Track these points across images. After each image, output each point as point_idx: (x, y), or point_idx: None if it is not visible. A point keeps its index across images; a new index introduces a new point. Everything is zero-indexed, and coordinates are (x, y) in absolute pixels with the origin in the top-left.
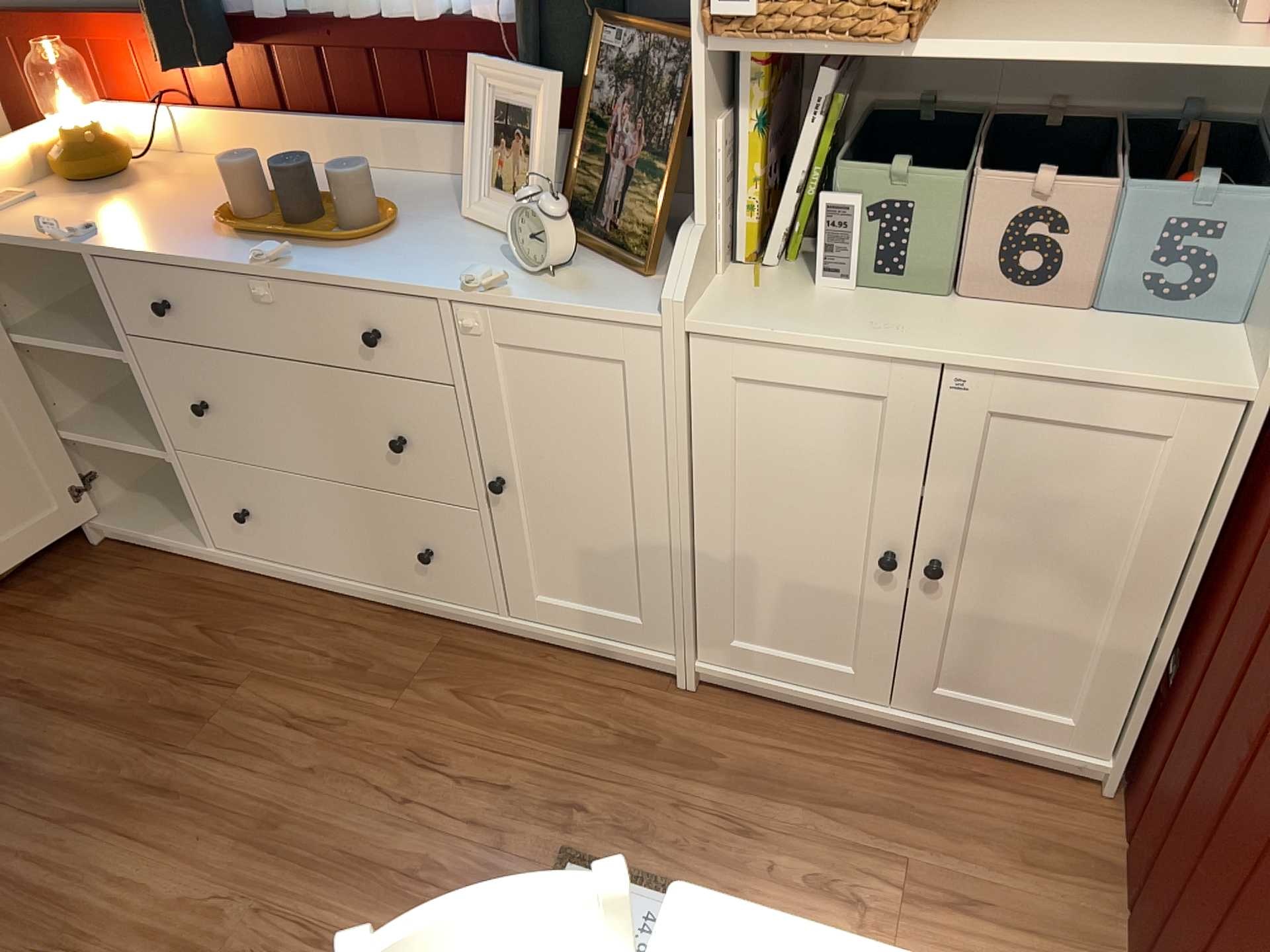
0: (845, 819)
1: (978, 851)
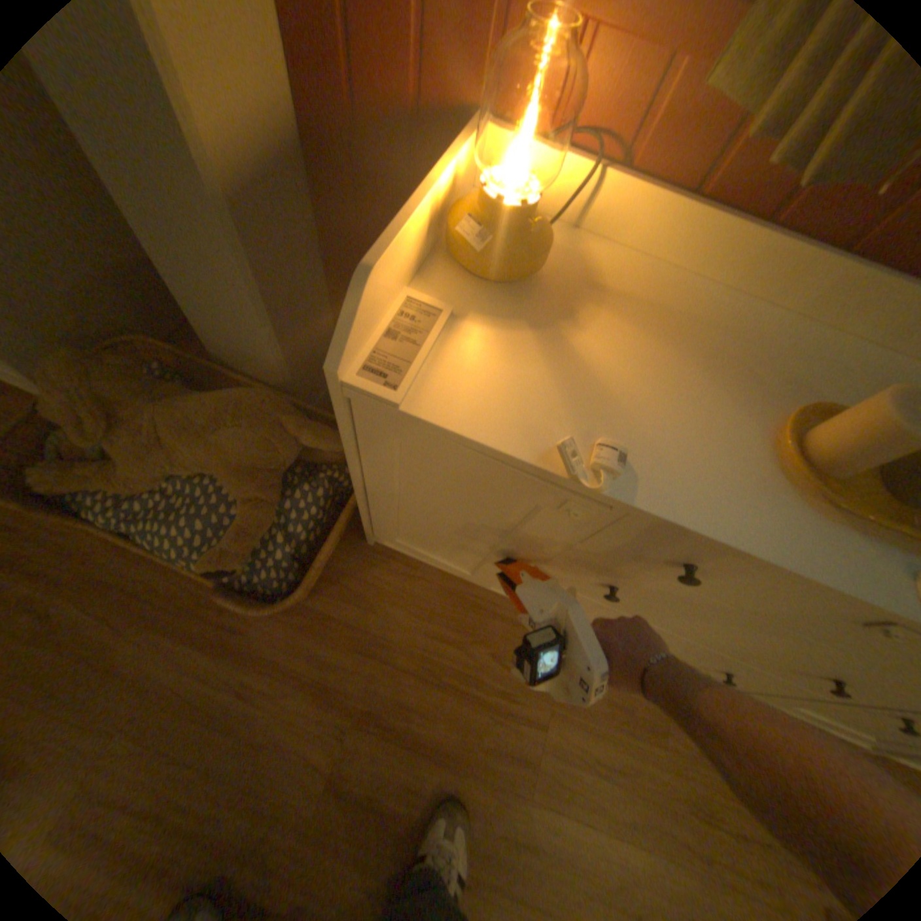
0: None
1: None
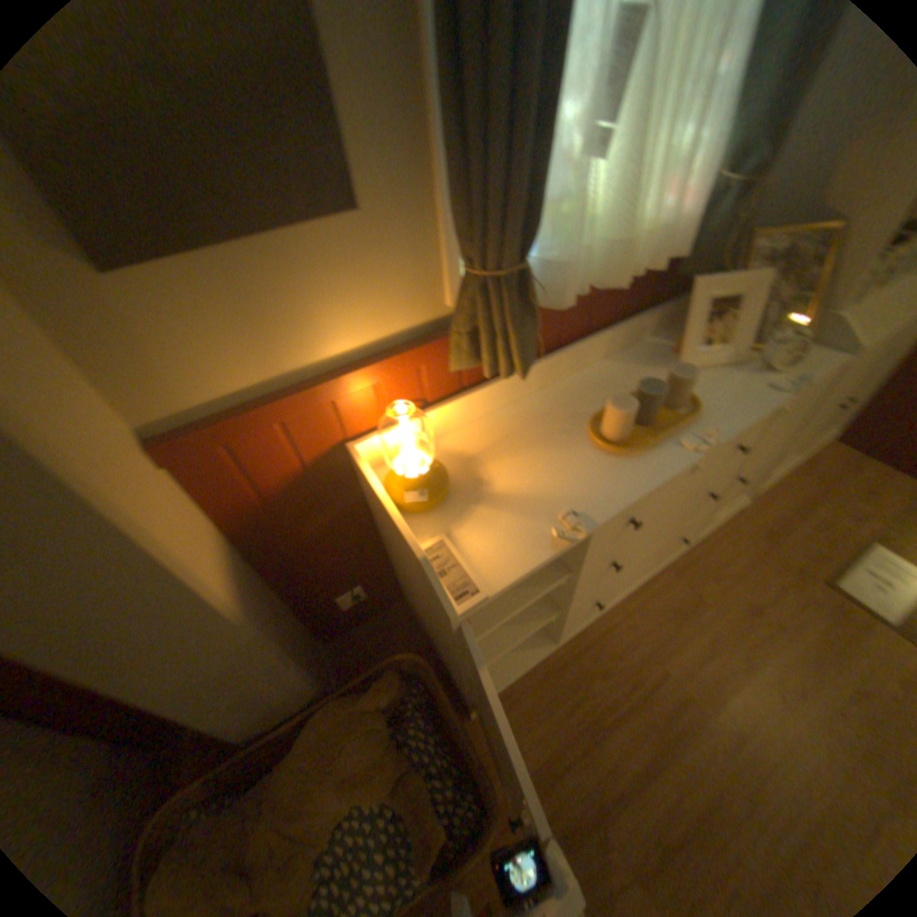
0: (829, 501)
1: (851, 479)
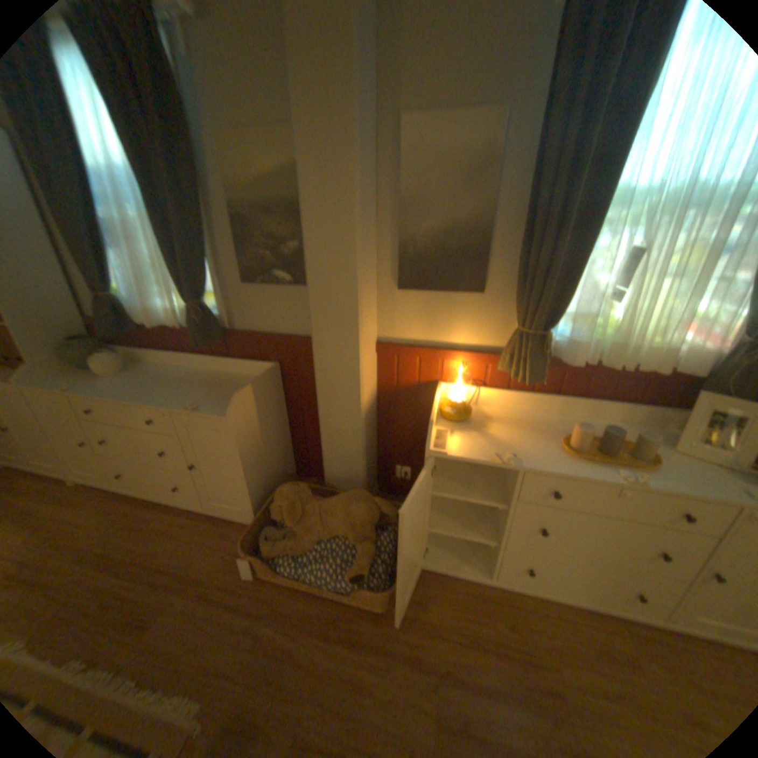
0: None
1: None
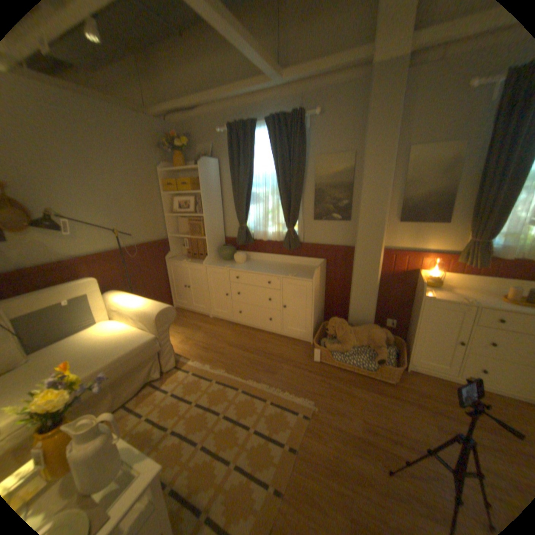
0: None
1: None
